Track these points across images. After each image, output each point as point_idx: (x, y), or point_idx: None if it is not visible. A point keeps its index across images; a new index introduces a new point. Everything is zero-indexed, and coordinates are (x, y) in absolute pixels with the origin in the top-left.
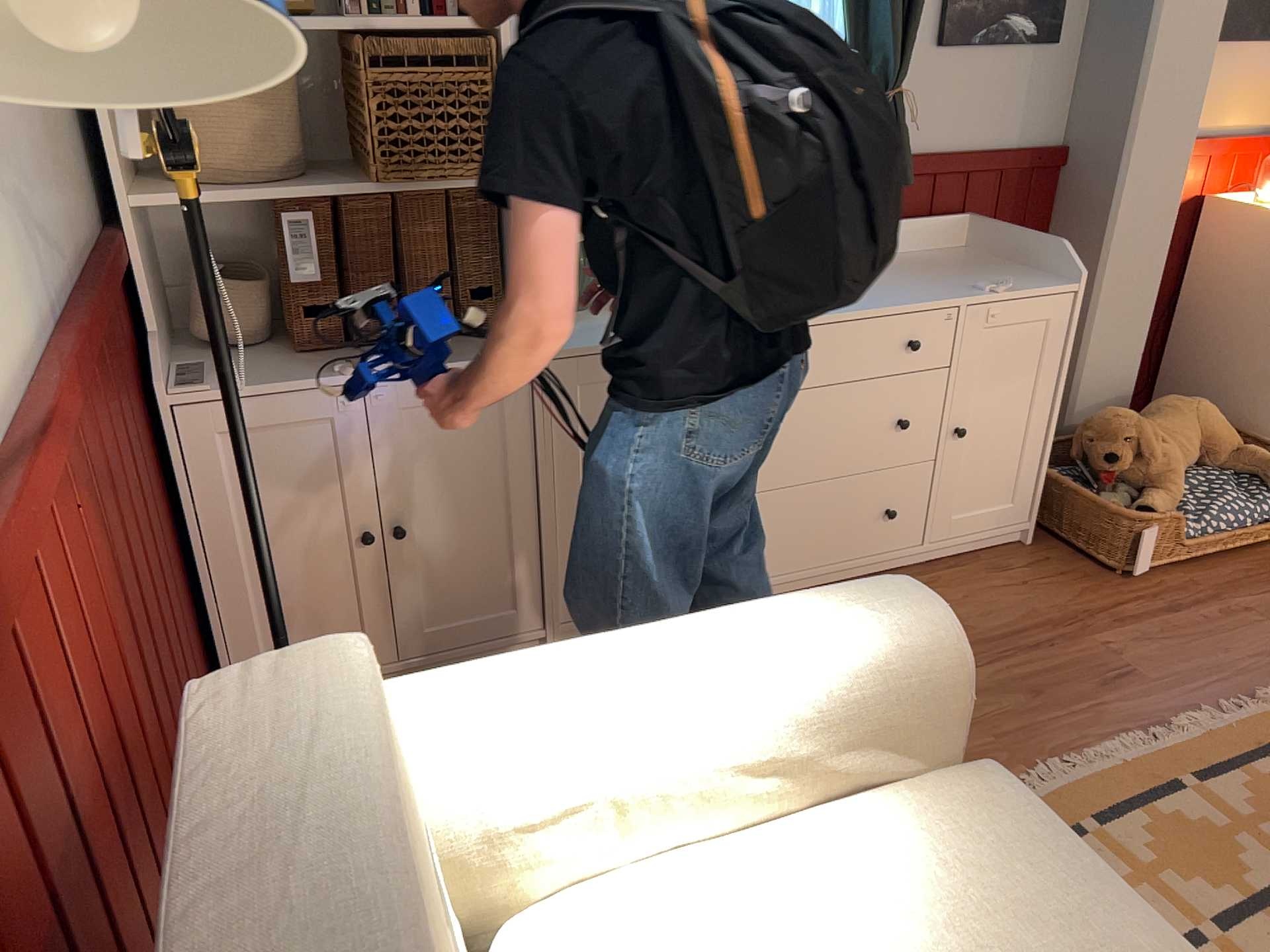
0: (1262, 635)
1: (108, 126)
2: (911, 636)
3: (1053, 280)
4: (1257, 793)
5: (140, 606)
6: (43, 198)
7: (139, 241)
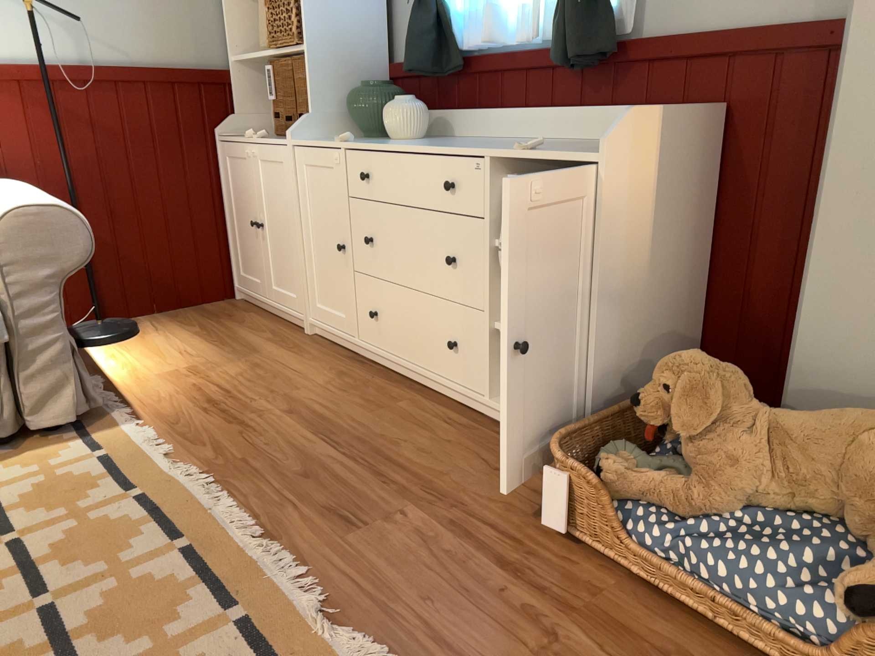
0: (486, 640)
1: (230, 29)
2: (6, 209)
3: (599, 152)
4: (164, 585)
5: (112, 180)
6: (129, 38)
7: (243, 79)
